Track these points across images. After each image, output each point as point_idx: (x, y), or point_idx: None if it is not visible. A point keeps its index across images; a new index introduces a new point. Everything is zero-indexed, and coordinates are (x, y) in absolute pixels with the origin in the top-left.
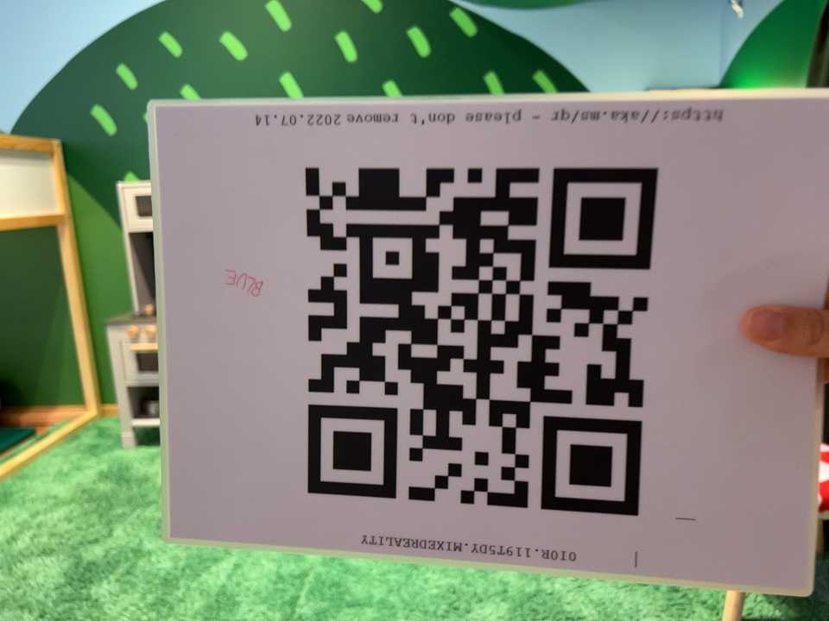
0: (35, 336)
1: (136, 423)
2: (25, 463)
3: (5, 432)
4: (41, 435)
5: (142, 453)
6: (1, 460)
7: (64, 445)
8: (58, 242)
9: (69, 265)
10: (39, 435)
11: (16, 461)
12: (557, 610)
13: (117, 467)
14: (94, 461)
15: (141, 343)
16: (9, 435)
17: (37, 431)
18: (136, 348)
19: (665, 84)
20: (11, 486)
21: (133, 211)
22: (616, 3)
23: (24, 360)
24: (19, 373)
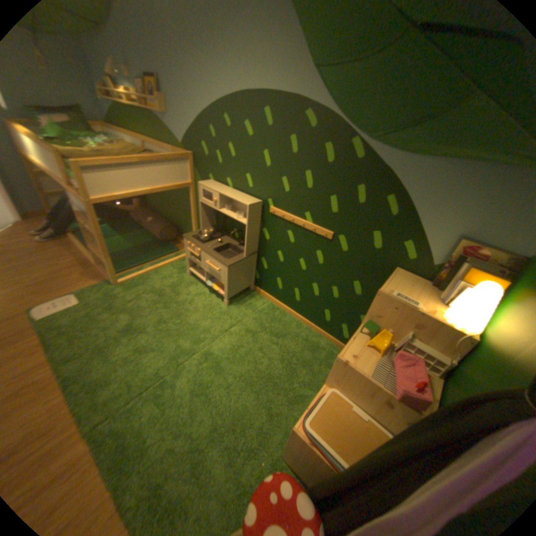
0: (187, 219)
1: (191, 269)
2: (163, 266)
3: (176, 245)
4: (180, 253)
5: (190, 279)
6: (163, 259)
7: (179, 262)
8: (190, 193)
9: (192, 202)
10: (181, 252)
11: (160, 266)
12: (198, 463)
13: (180, 282)
14: (177, 276)
15: (191, 248)
16: (172, 249)
17: (182, 250)
18: (188, 250)
19: (480, 240)
20: (153, 274)
21: (202, 196)
22: (474, 166)
23: (184, 225)
24: (183, 228)
